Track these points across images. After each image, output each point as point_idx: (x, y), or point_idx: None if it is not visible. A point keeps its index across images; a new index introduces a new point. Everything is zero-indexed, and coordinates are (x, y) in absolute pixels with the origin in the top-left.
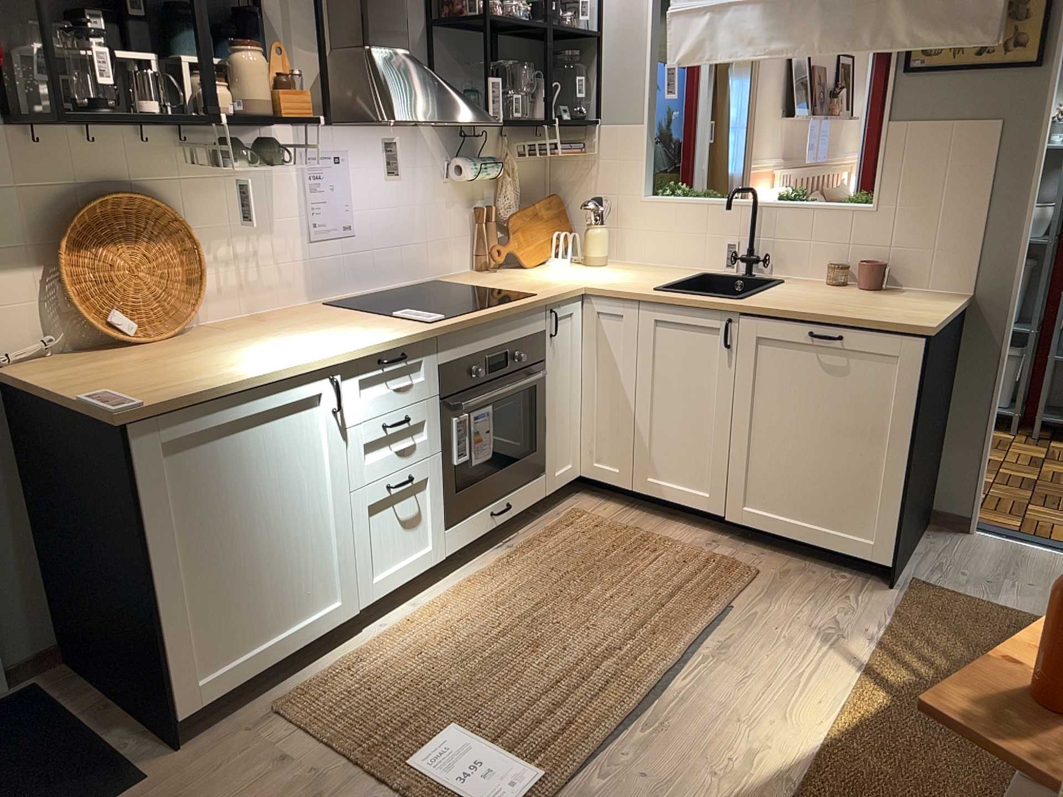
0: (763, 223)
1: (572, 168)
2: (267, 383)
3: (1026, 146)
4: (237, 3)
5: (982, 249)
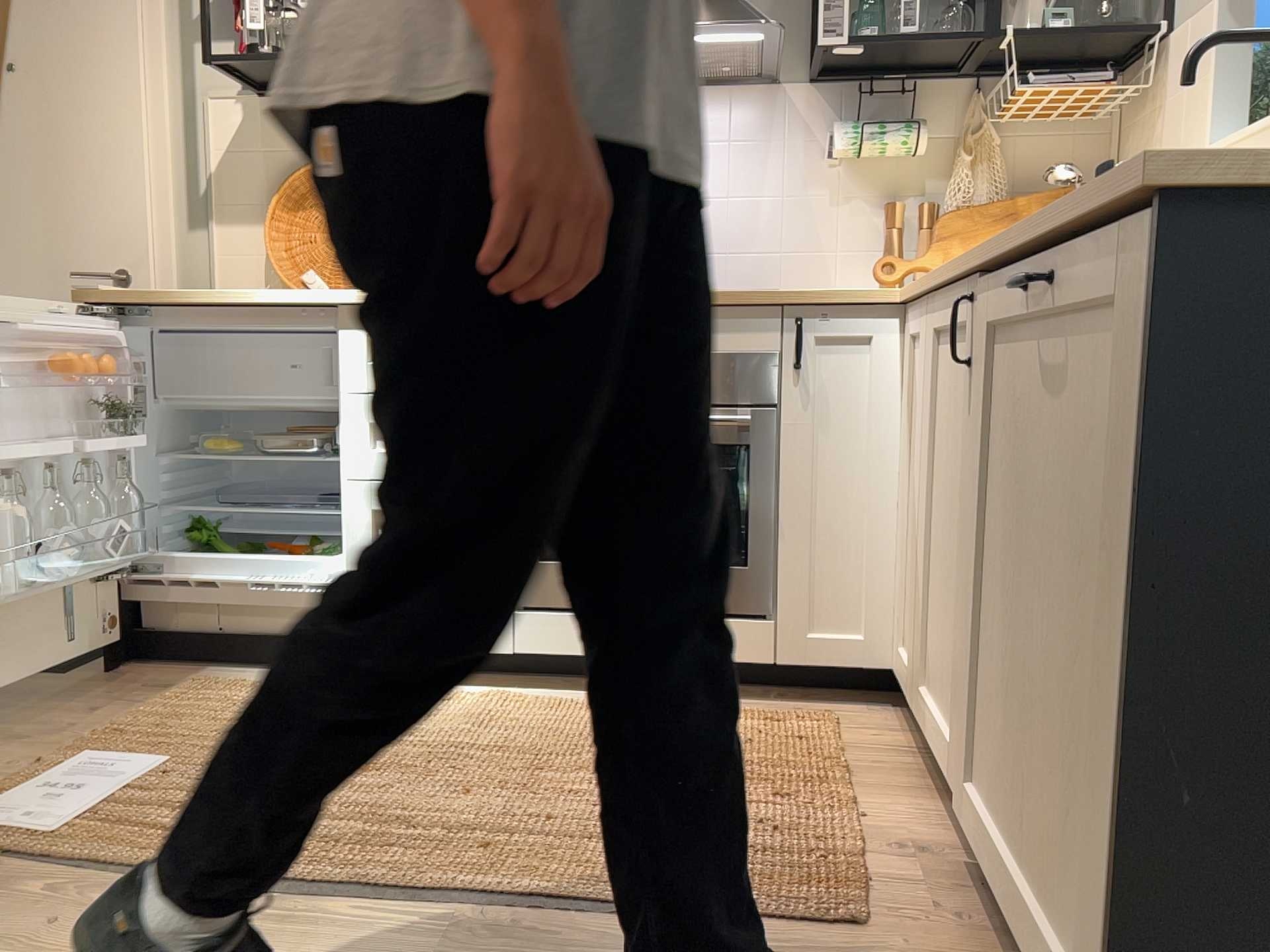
0: None
1: (1133, 137)
2: (232, 303)
3: None
4: None
5: None
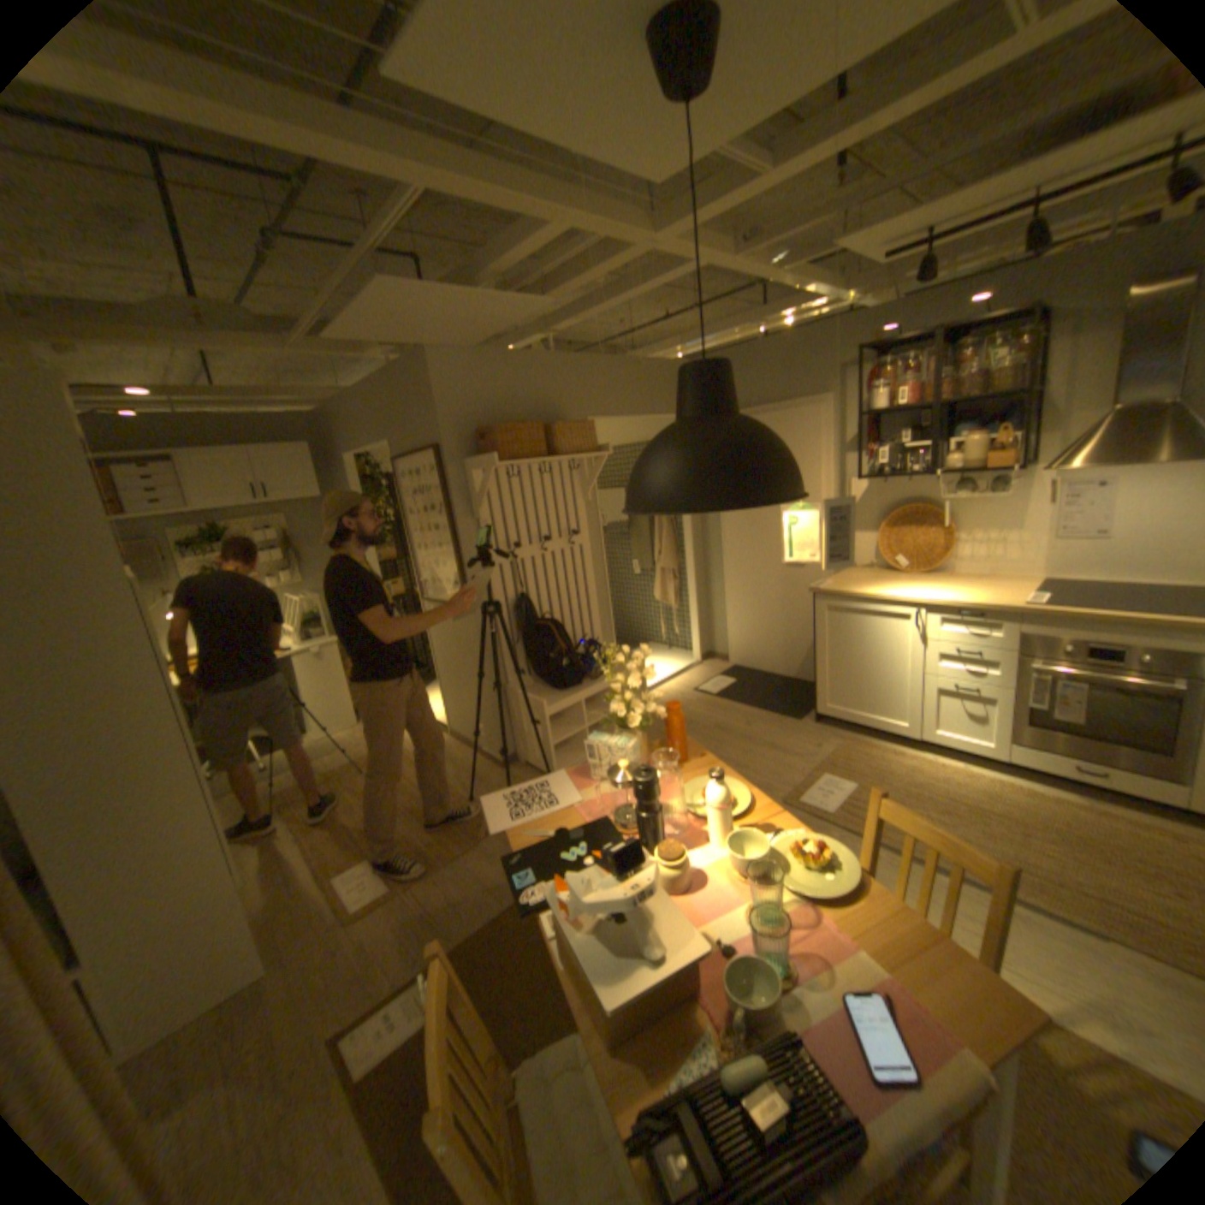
0: None
1: None
2: (875, 598)
3: None
4: (1022, 395)
5: None
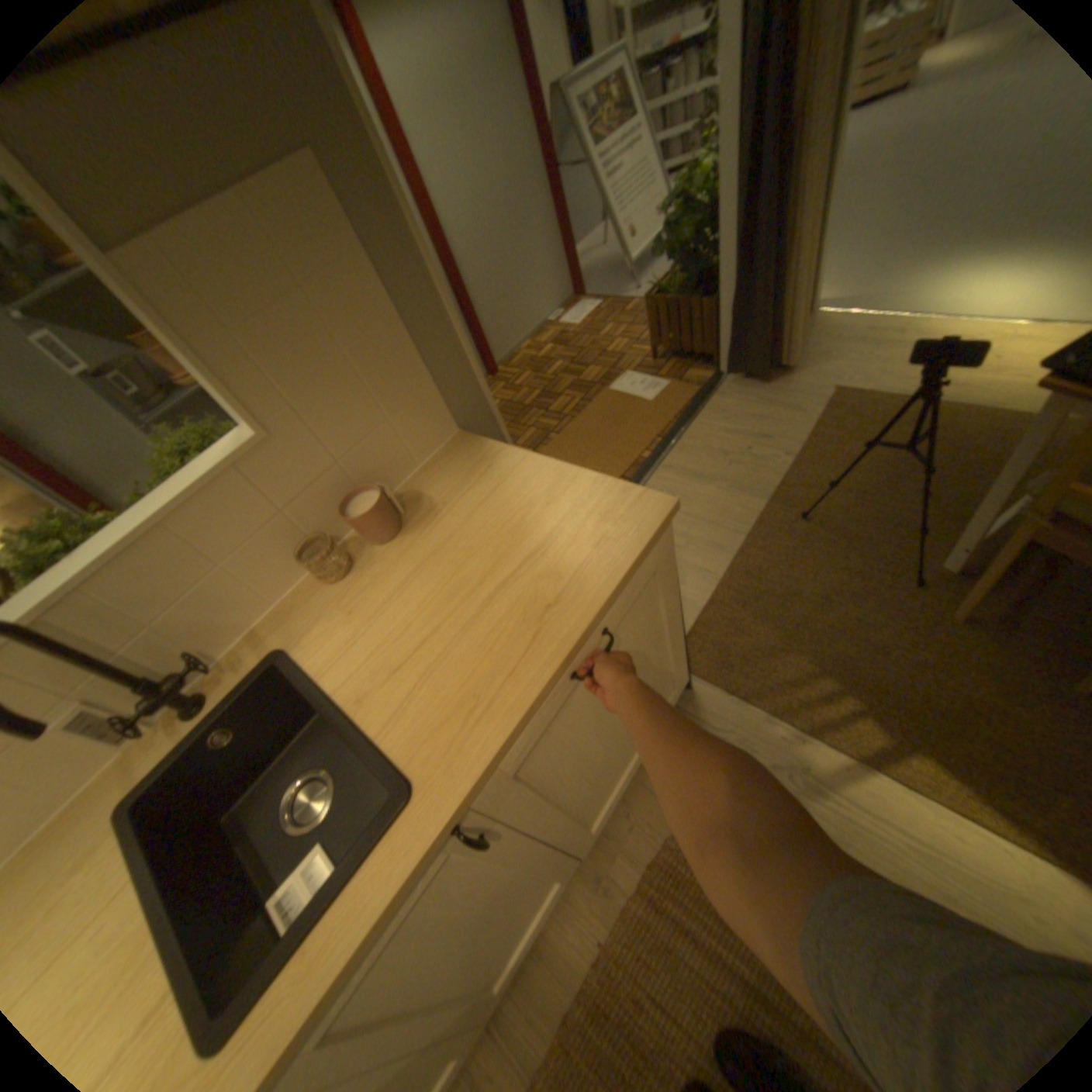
0: (86, 635)
1: None
2: None
3: (373, 190)
4: None
5: (429, 377)
